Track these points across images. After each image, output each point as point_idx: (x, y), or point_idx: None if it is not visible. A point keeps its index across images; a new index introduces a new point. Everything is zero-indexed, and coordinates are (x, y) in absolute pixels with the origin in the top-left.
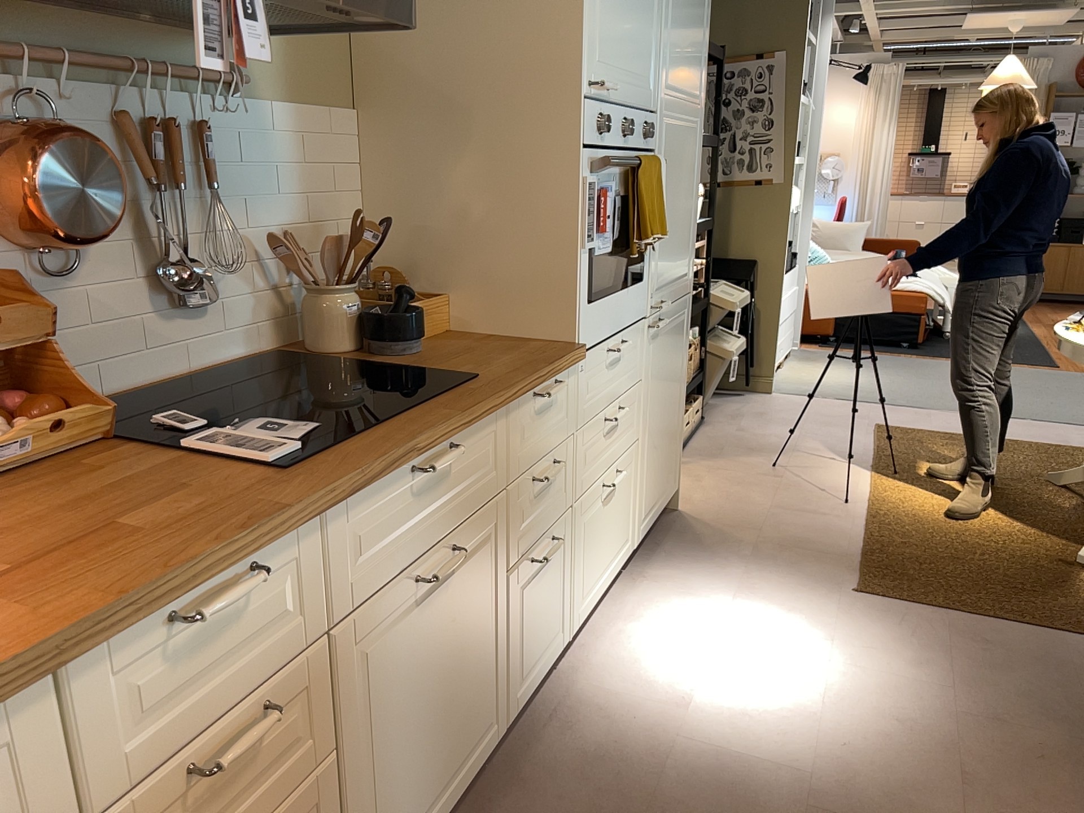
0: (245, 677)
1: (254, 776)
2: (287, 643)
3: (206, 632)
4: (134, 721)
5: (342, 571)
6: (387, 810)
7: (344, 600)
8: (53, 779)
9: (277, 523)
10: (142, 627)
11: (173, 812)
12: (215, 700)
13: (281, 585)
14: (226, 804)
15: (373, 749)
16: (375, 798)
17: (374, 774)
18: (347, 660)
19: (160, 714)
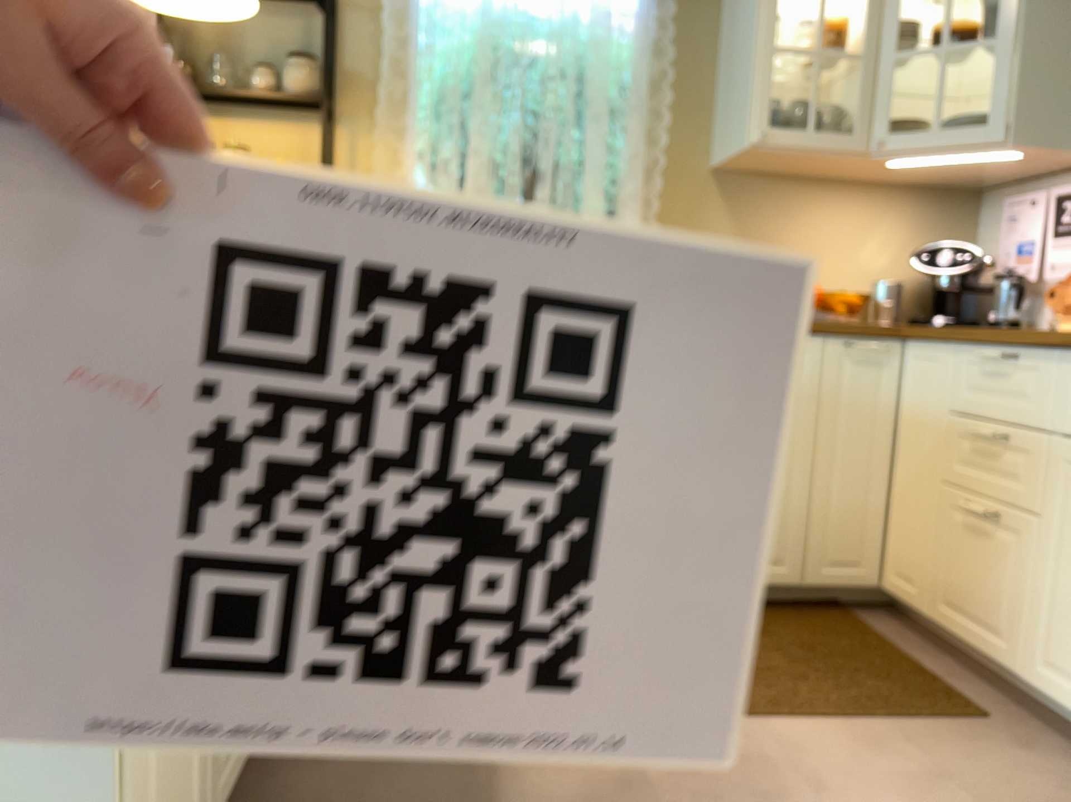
0: (1006, 412)
1: (1000, 472)
2: (1028, 416)
3: (997, 373)
4: (970, 388)
5: (1069, 403)
6: (1069, 631)
7: (1066, 424)
8: (948, 383)
9: (1022, 335)
10: (976, 349)
11: (971, 444)
12: (993, 410)
13: (1031, 379)
14: (987, 468)
15: (1067, 561)
16: (1062, 604)
17: (1064, 582)
18: (1061, 468)
19: (977, 394)
